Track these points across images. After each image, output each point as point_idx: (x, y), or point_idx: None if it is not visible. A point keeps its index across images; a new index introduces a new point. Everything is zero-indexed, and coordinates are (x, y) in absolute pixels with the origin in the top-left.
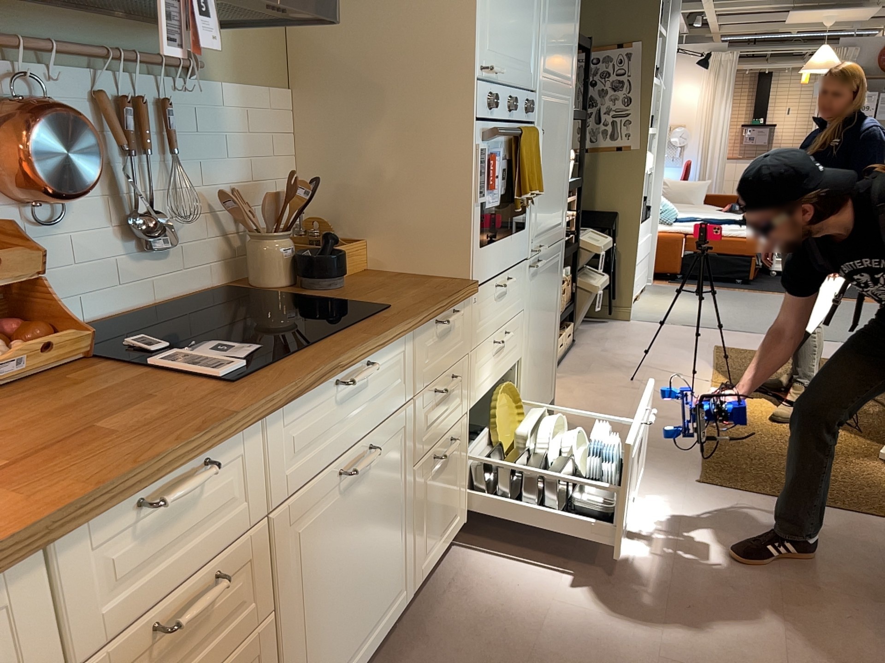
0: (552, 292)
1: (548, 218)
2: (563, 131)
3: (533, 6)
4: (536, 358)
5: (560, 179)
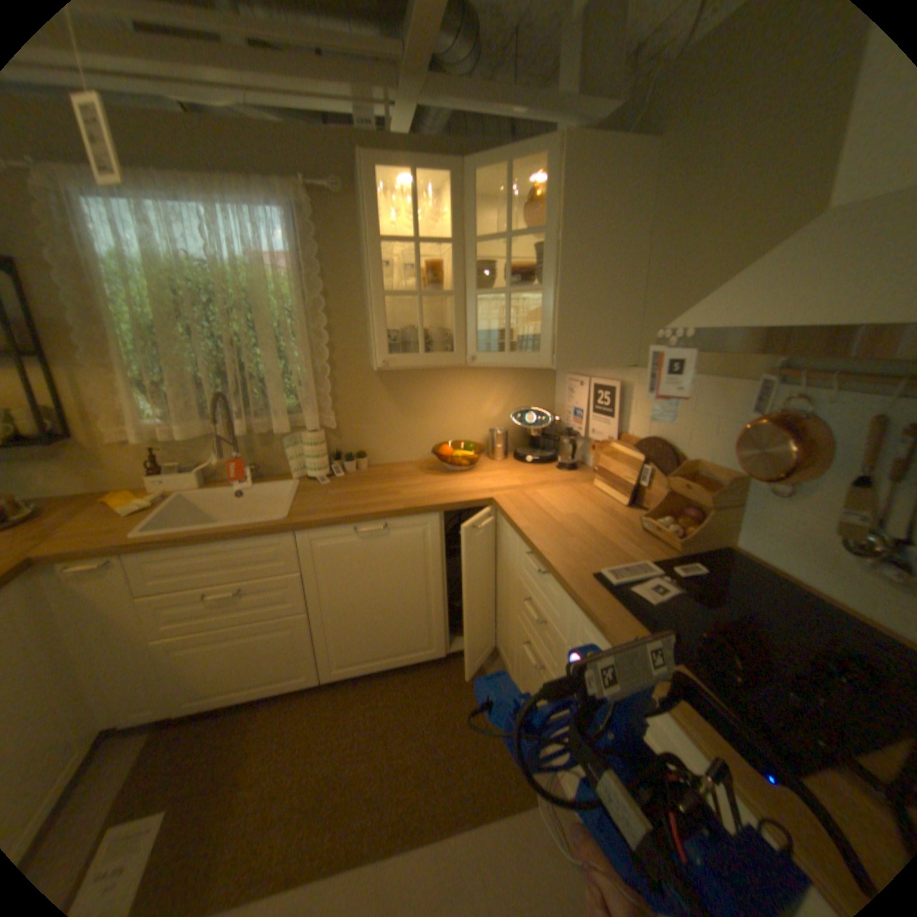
0: None
1: None
2: None
3: None
4: None
5: None
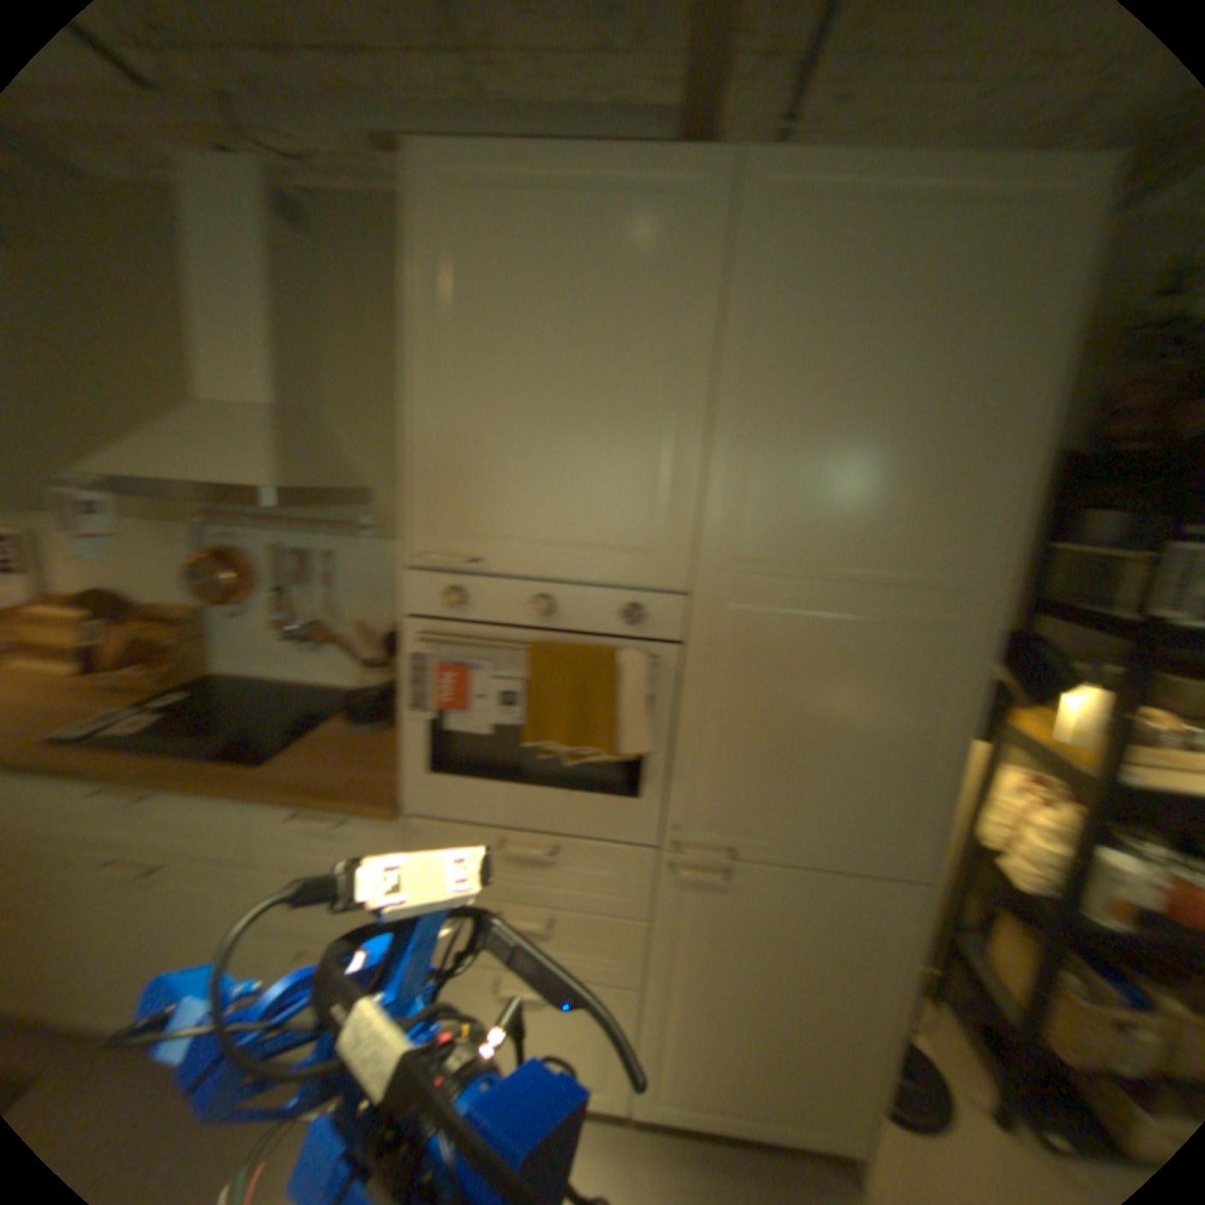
0: (839, 960)
1: (794, 816)
2: (909, 672)
3: (662, 448)
4: (733, 1032)
5: (891, 762)
